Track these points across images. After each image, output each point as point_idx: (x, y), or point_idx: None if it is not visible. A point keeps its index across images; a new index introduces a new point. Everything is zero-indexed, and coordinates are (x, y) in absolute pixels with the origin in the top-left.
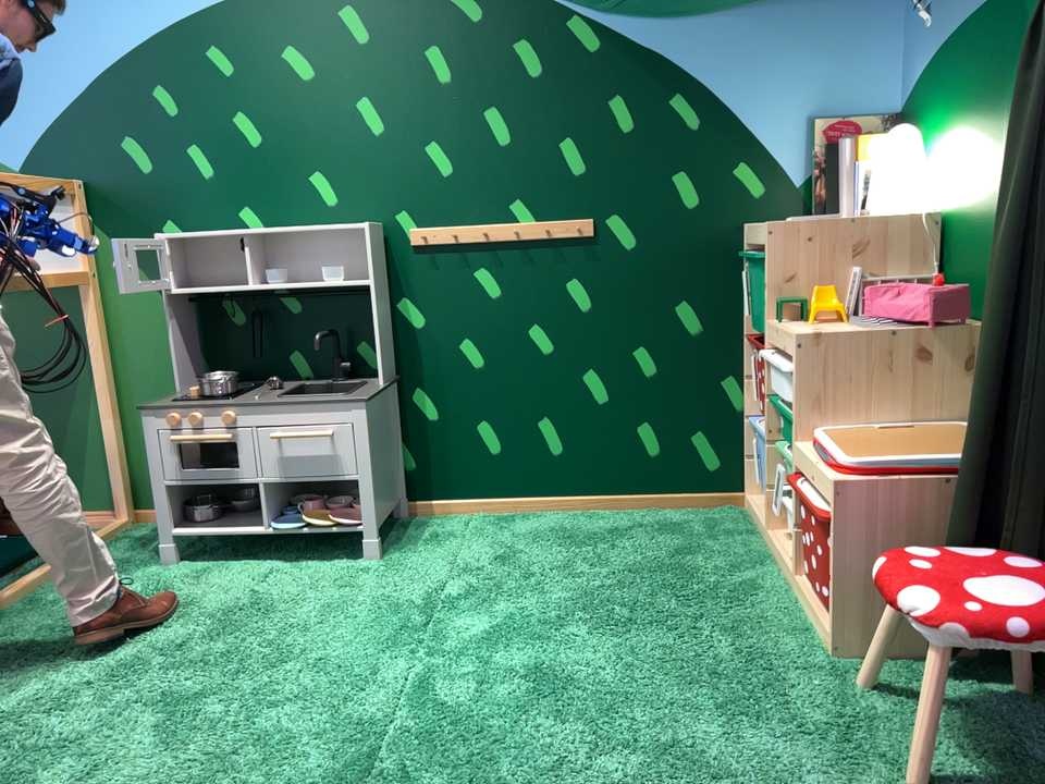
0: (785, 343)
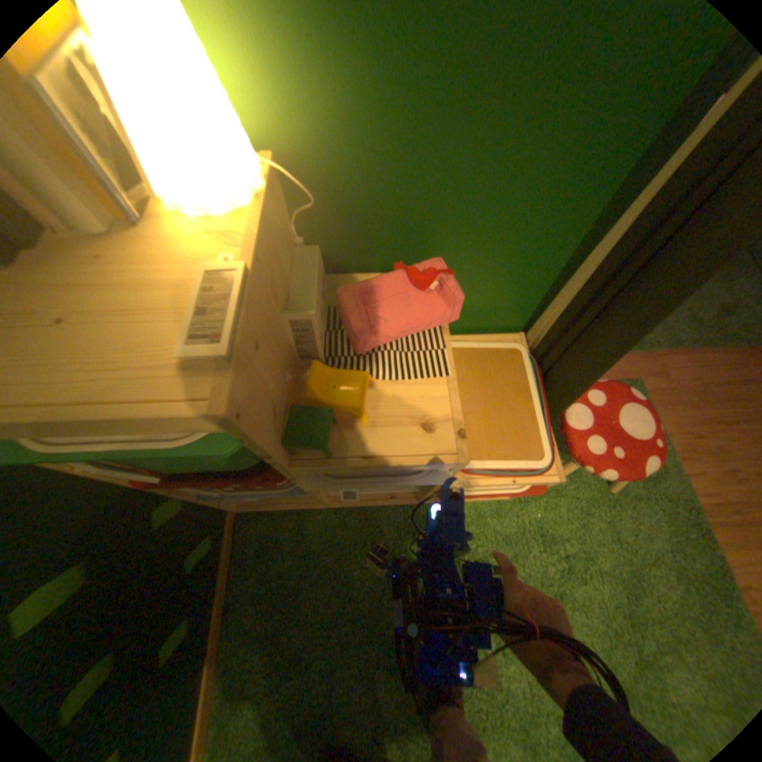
0: (406, 465)
